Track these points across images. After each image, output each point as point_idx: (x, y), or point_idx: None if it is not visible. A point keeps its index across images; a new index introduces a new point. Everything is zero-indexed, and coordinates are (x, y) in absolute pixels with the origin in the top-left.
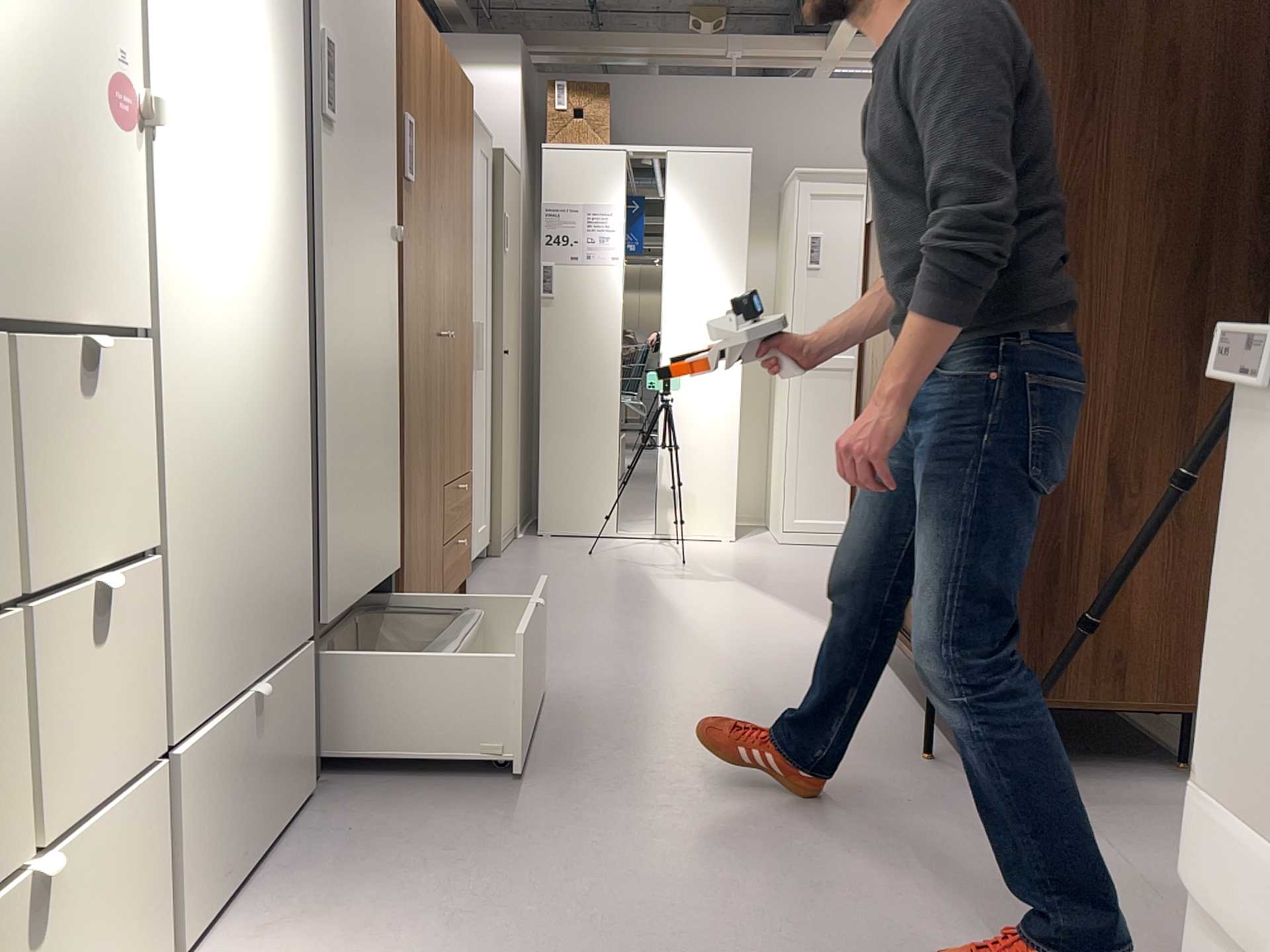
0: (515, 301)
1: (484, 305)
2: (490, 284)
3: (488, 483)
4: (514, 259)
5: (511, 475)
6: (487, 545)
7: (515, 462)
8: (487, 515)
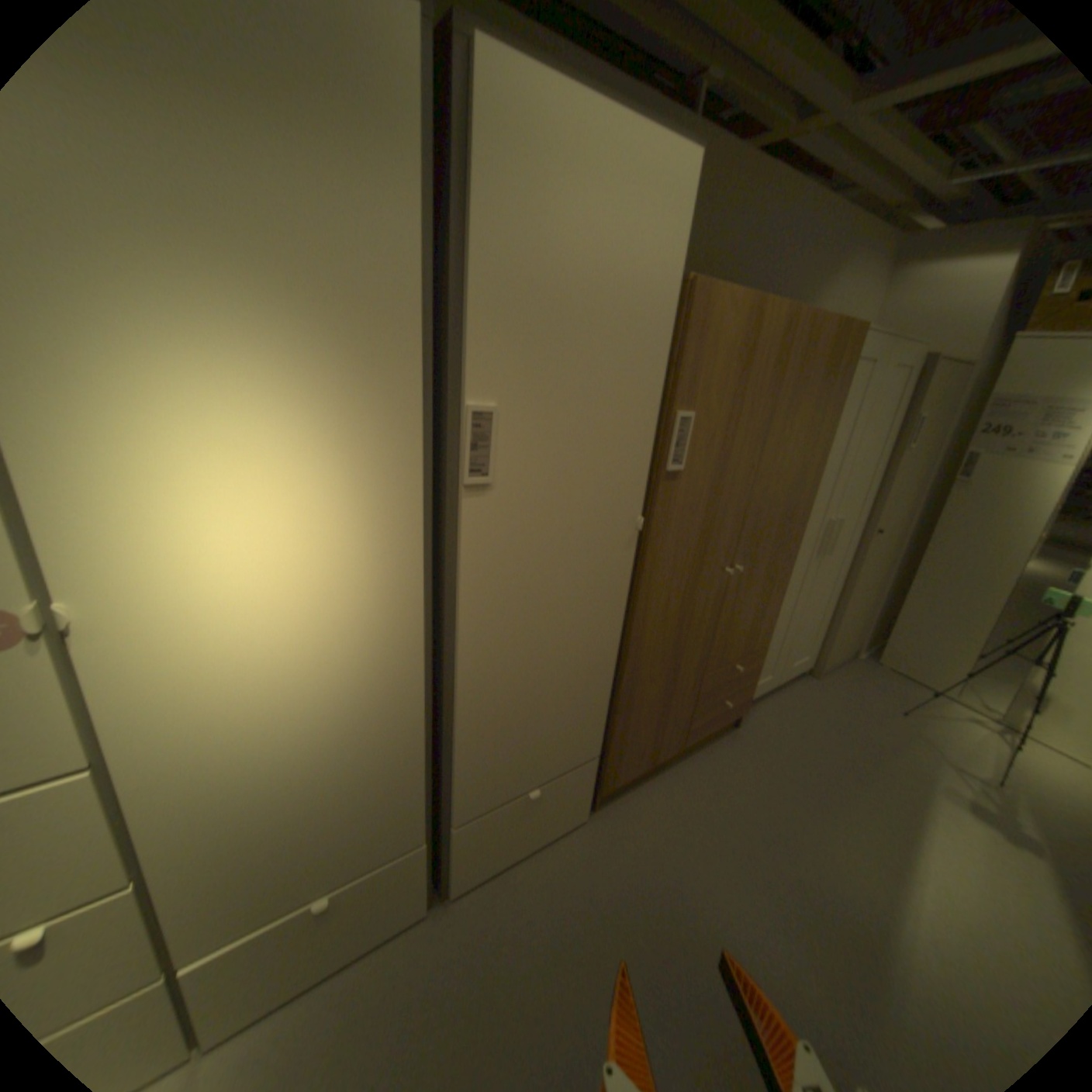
0: (918, 484)
1: (861, 498)
2: (879, 478)
3: (825, 628)
4: (929, 449)
5: (860, 620)
6: (809, 669)
7: (872, 609)
8: (817, 650)
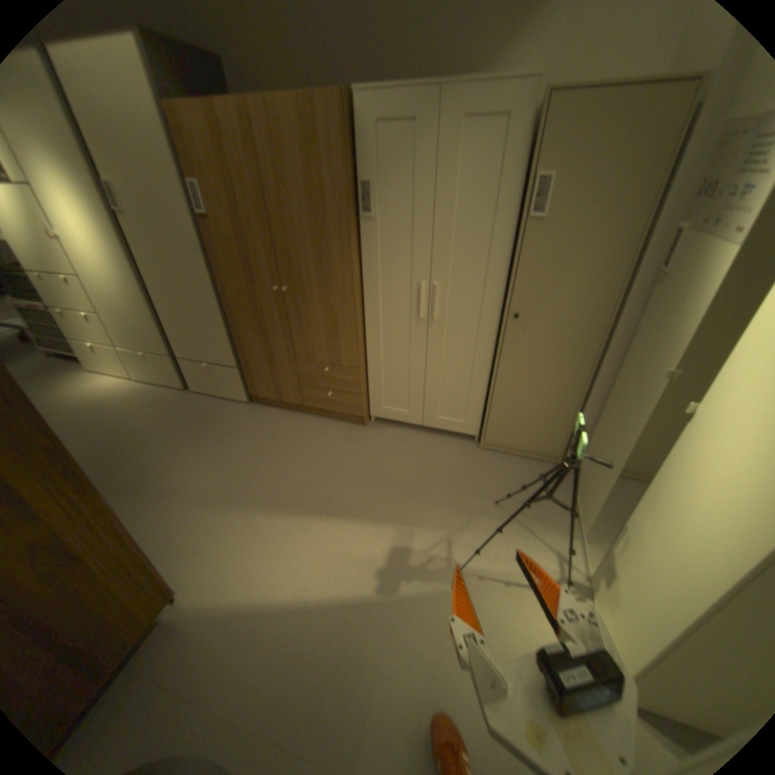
0: (595, 270)
1: (477, 271)
2: (503, 252)
3: (479, 401)
4: (599, 221)
5: (536, 416)
6: (473, 435)
7: (560, 413)
8: (476, 420)
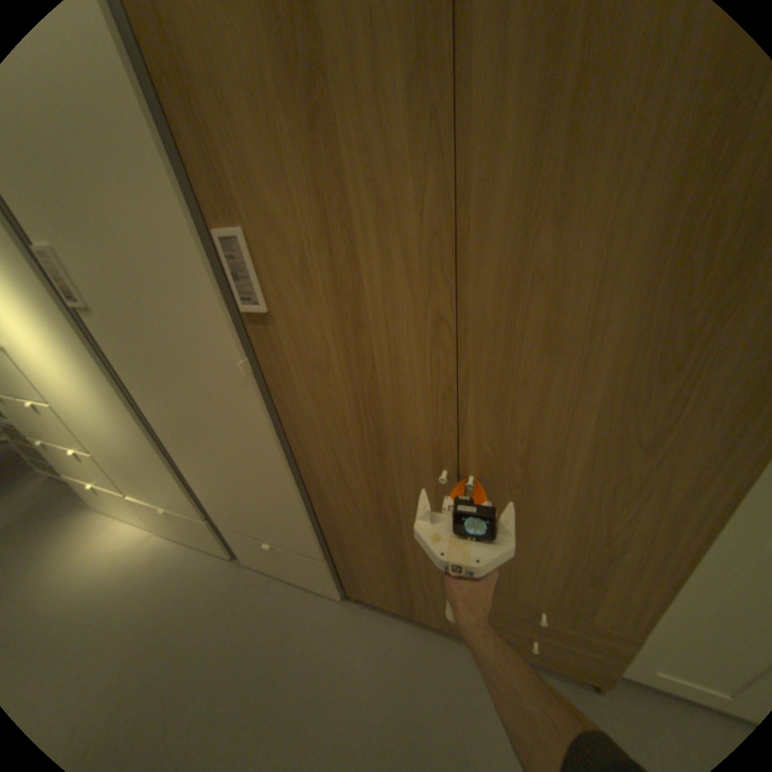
0: None
1: None
2: None
3: None
4: None
5: None
6: None
7: None
8: None
